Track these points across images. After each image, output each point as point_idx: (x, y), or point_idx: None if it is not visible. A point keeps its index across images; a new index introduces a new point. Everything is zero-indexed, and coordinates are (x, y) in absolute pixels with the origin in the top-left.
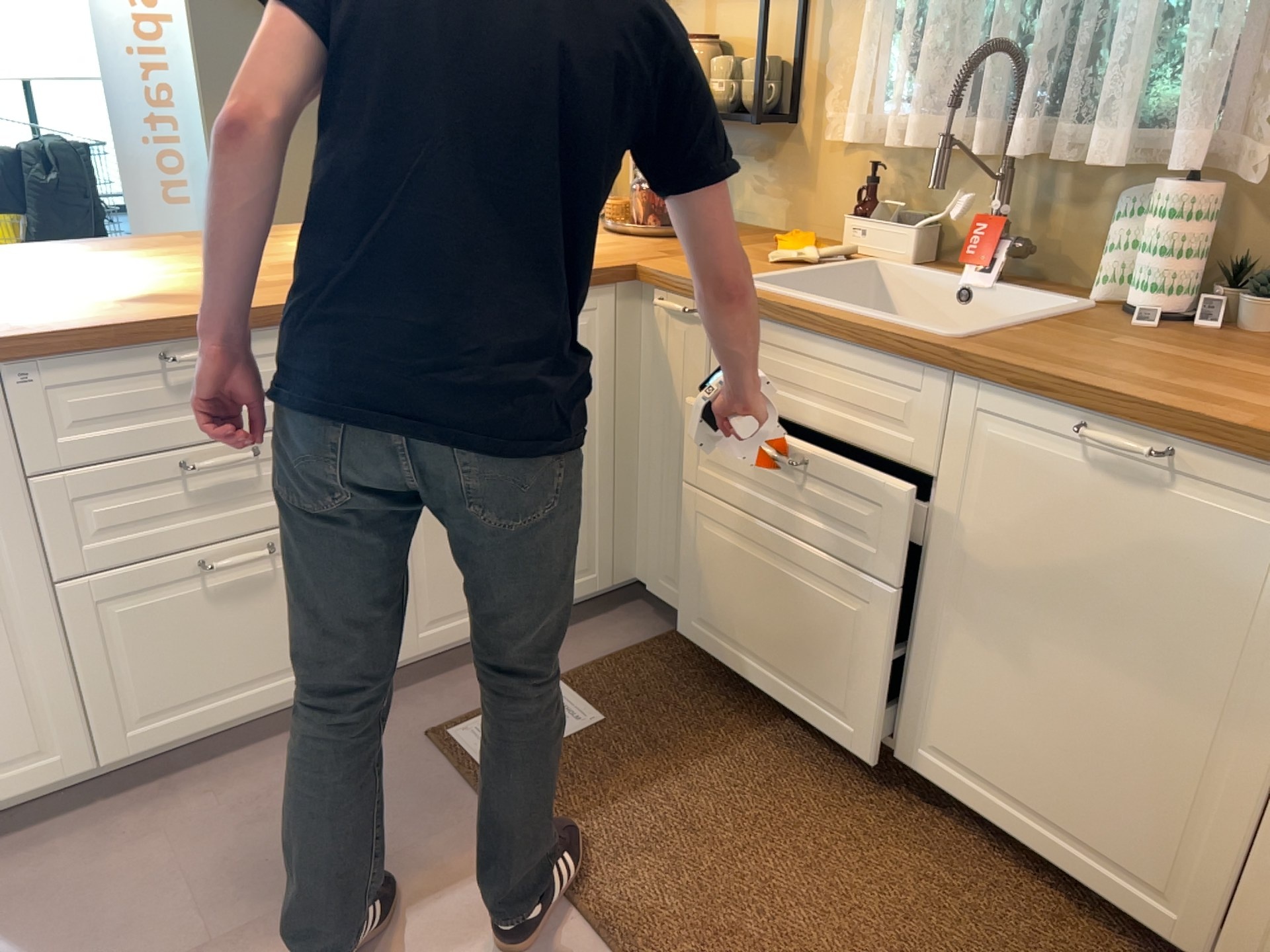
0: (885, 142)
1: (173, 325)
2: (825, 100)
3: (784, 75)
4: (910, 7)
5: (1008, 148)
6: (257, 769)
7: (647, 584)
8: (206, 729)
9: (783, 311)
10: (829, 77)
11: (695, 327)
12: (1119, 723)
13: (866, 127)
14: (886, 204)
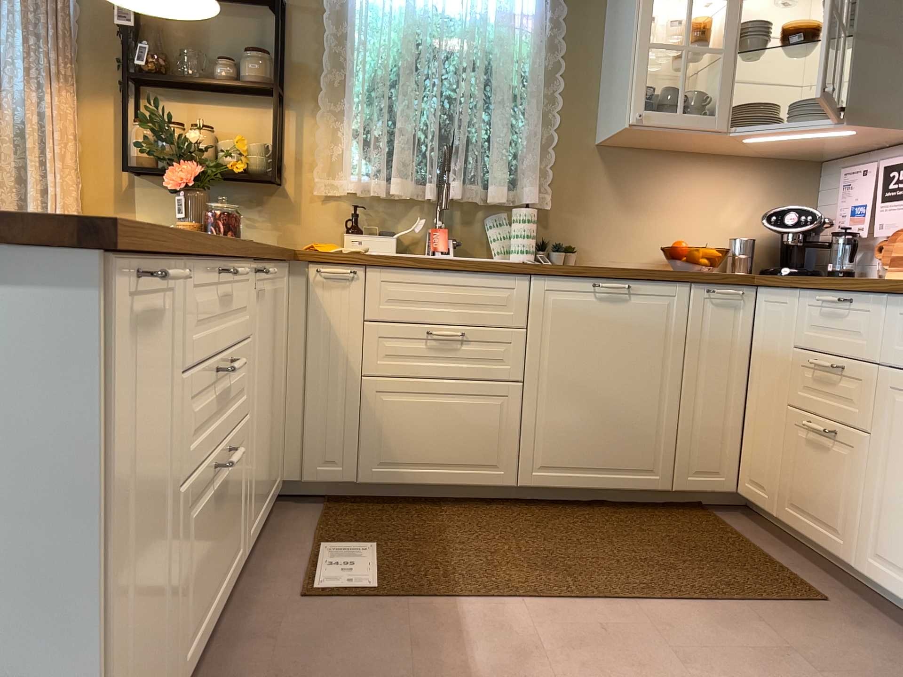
0: (359, 193)
1: (219, 246)
2: (306, 171)
3: (270, 155)
4: (376, 125)
5: (452, 193)
6: (231, 675)
7: (296, 480)
8: (197, 651)
9: (428, 261)
10: (317, 157)
11: (349, 283)
12: (626, 405)
13: (357, 183)
14: (368, 226)
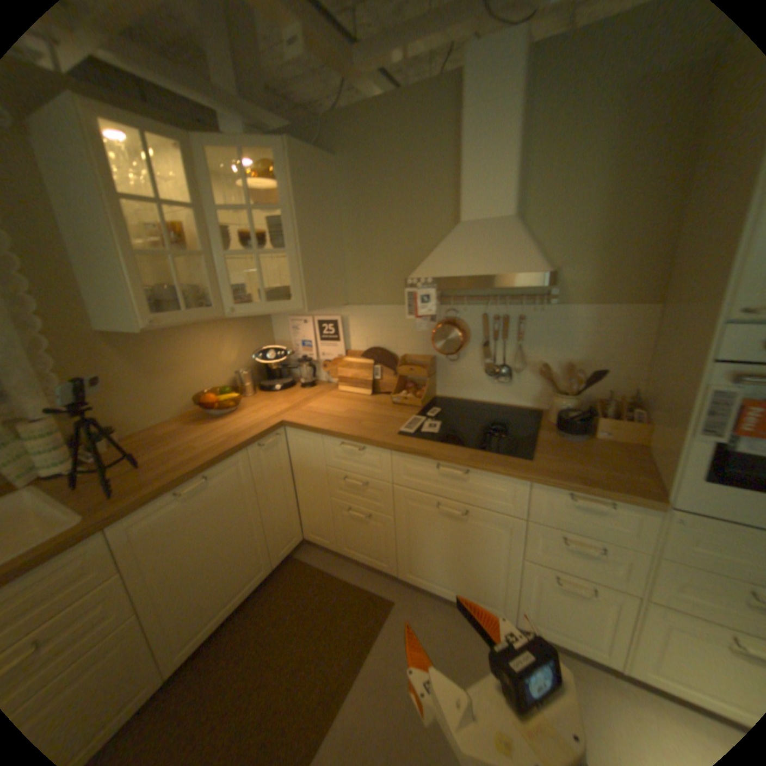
0: None
1: None
2: None
3: None
4: None
5: None
6: None
7: None
8: None
9: None
10: None
11: None
12: (230, 553)
13: None
14: None
